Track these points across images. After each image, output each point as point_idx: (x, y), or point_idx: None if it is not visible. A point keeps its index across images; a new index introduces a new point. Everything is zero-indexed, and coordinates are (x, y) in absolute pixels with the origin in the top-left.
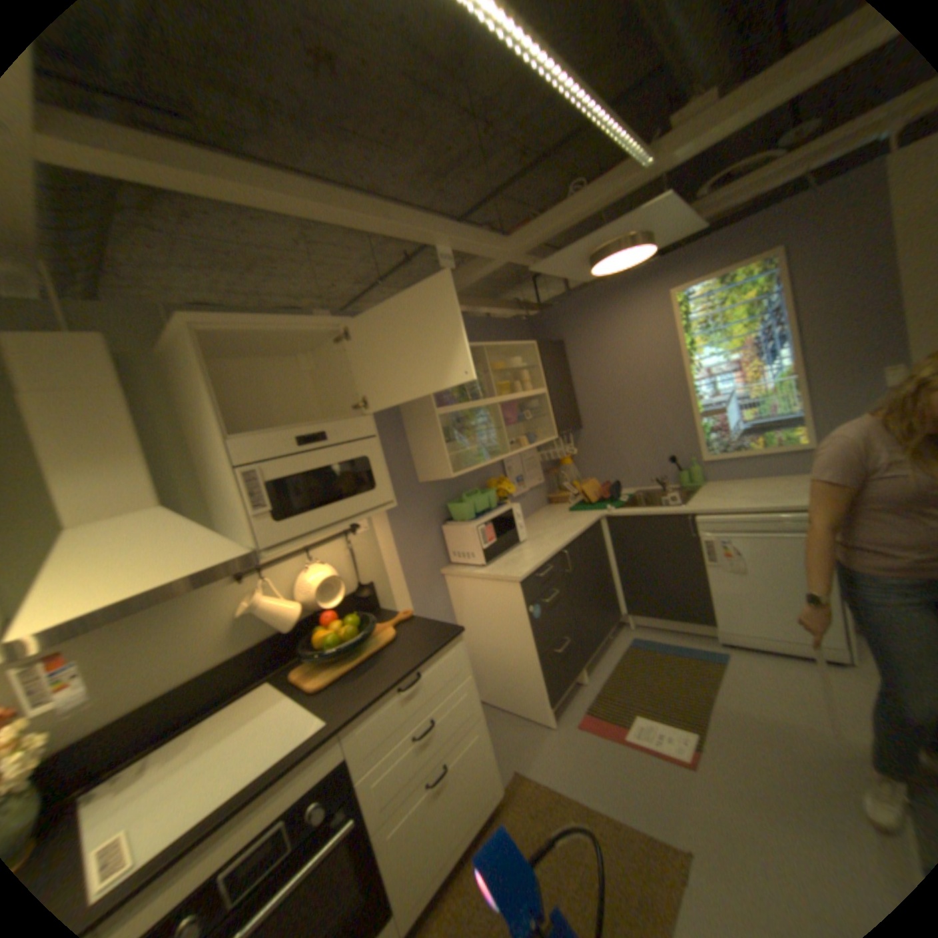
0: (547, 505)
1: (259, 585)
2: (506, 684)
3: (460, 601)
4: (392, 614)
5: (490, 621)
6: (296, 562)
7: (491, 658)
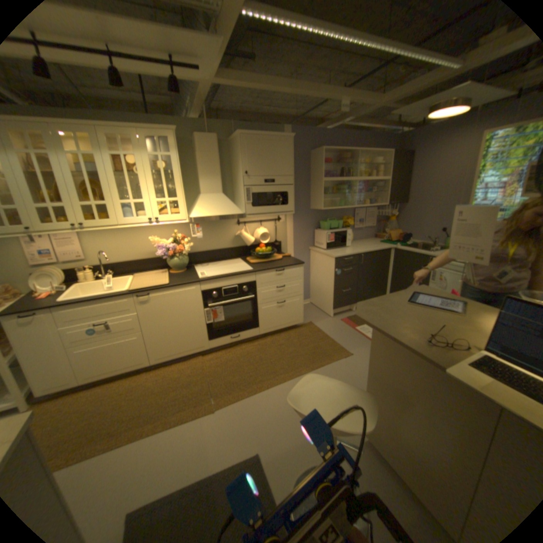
0: (375, 238)
1: (245, 229)
2: (321, 298)
3: (314, 262)
4: (285, 255)
5: (322, 272)
6: (257, 226)
7: (319, 287)
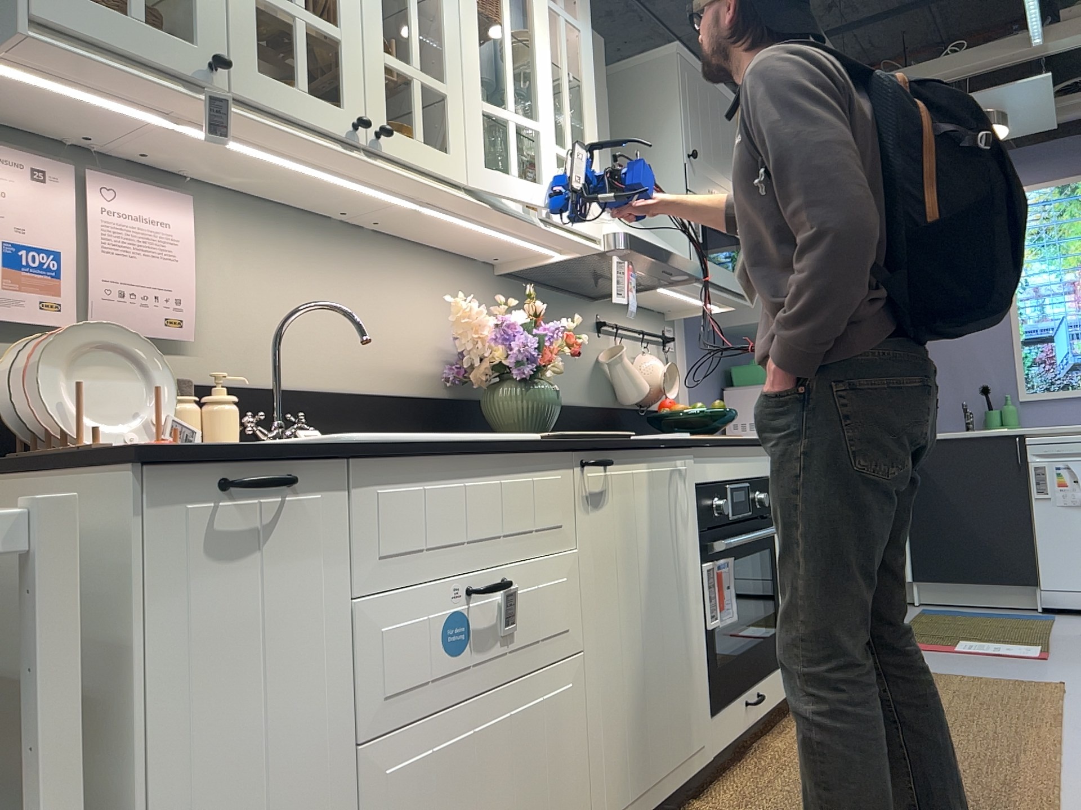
0: None
1: (623, 344)
2: None
3: None
4: None
5: None
6: (634, 346)
7: None
